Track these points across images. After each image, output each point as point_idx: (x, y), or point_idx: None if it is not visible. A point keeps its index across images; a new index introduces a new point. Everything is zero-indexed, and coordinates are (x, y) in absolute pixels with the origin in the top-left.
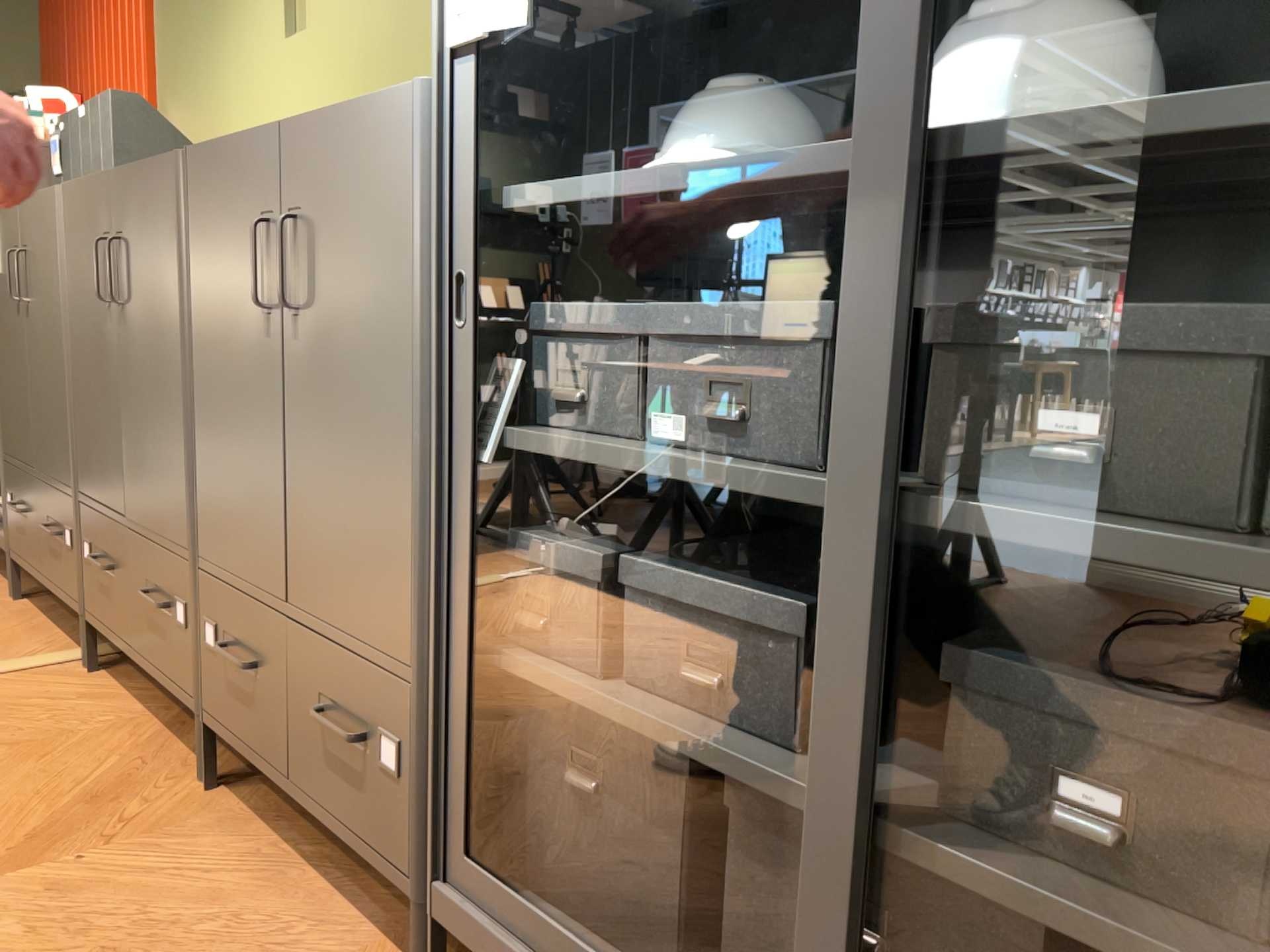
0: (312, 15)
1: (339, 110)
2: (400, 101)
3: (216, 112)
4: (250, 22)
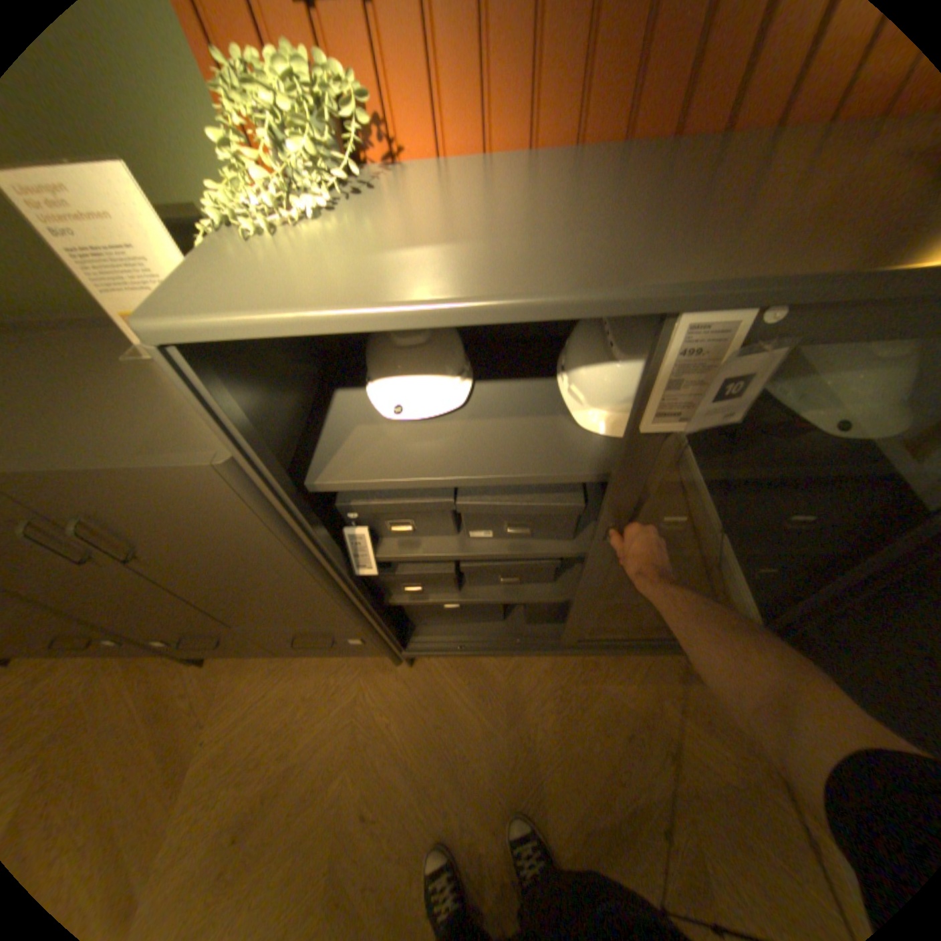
0: None
1: (69, 462)
2: (197, 476)
3: None
4: None
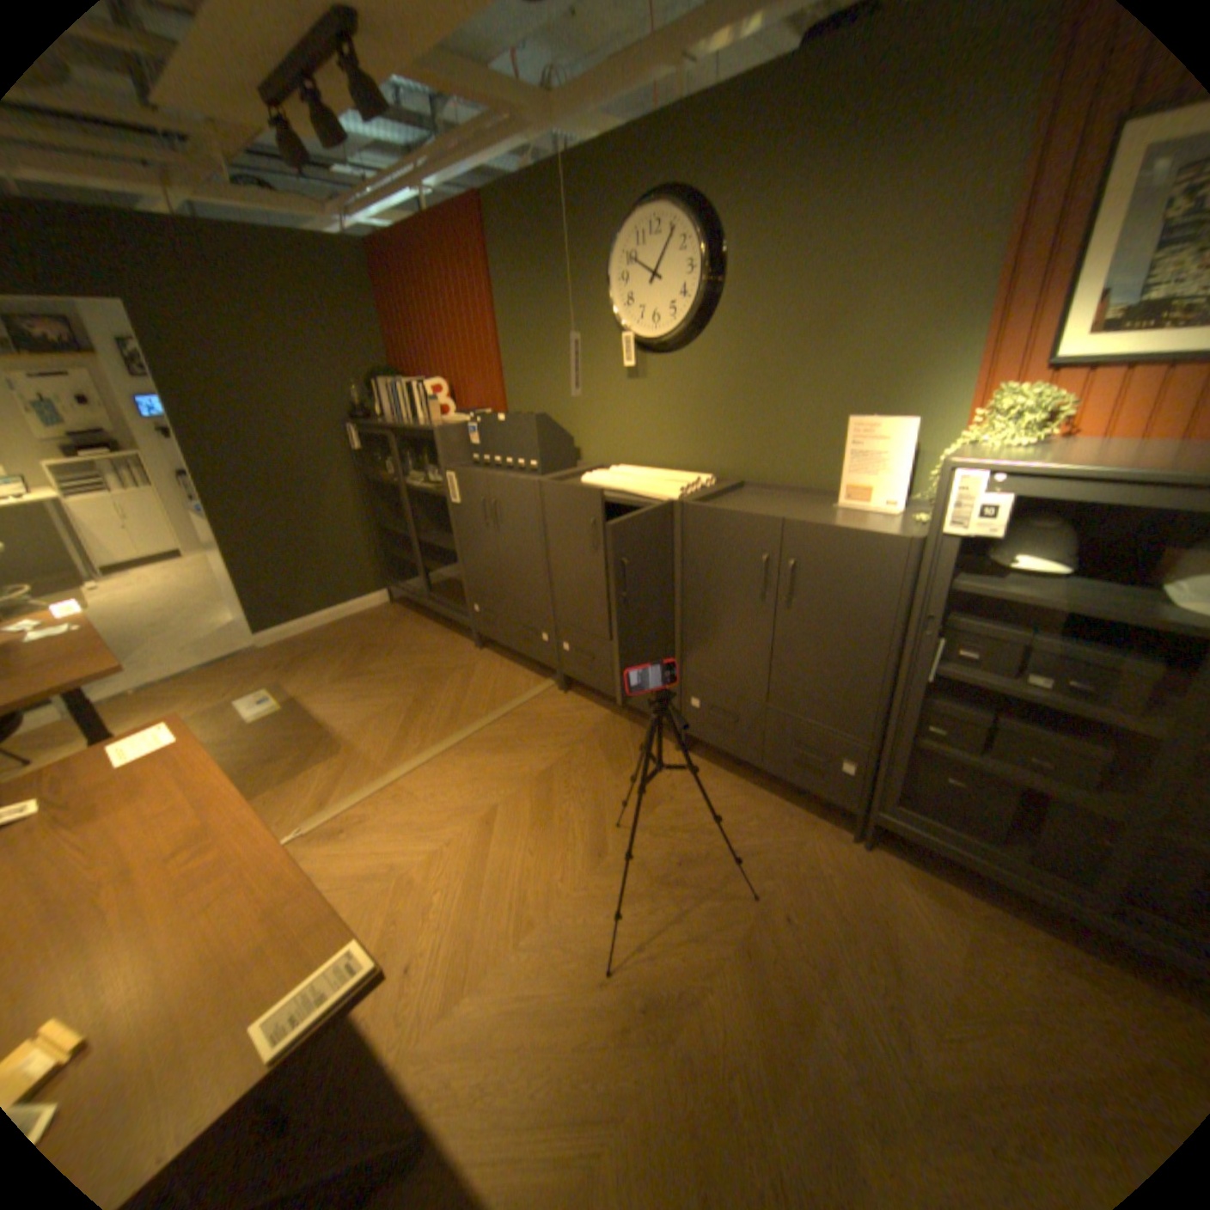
0: (653, 371)
1: (833, 523)
2: (899, 542)
3: (562, 404)
4: (594, 362)
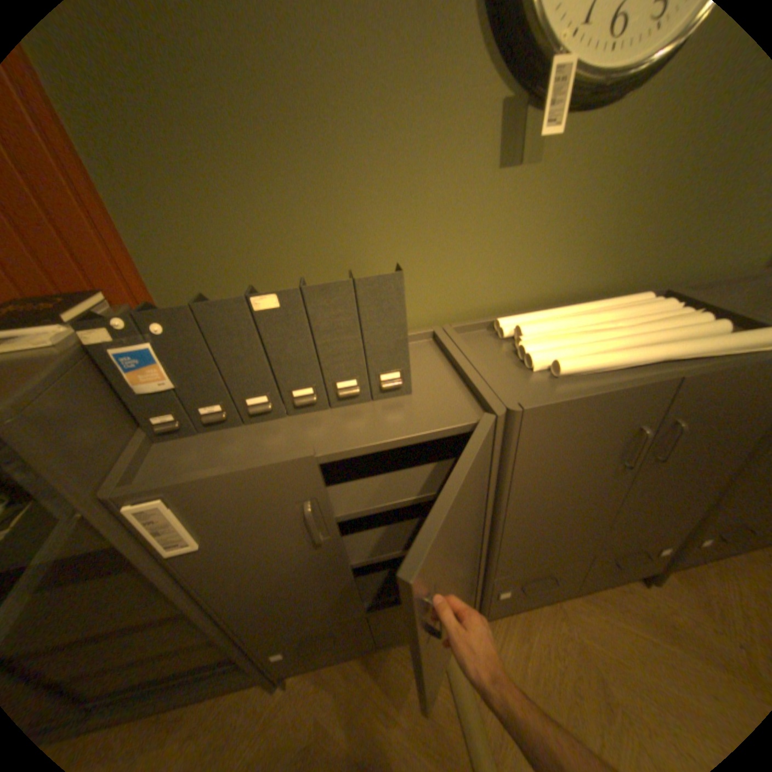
0: (556, 145)
1: None
2: None
3: (327, 239)
4: (419, 136)
